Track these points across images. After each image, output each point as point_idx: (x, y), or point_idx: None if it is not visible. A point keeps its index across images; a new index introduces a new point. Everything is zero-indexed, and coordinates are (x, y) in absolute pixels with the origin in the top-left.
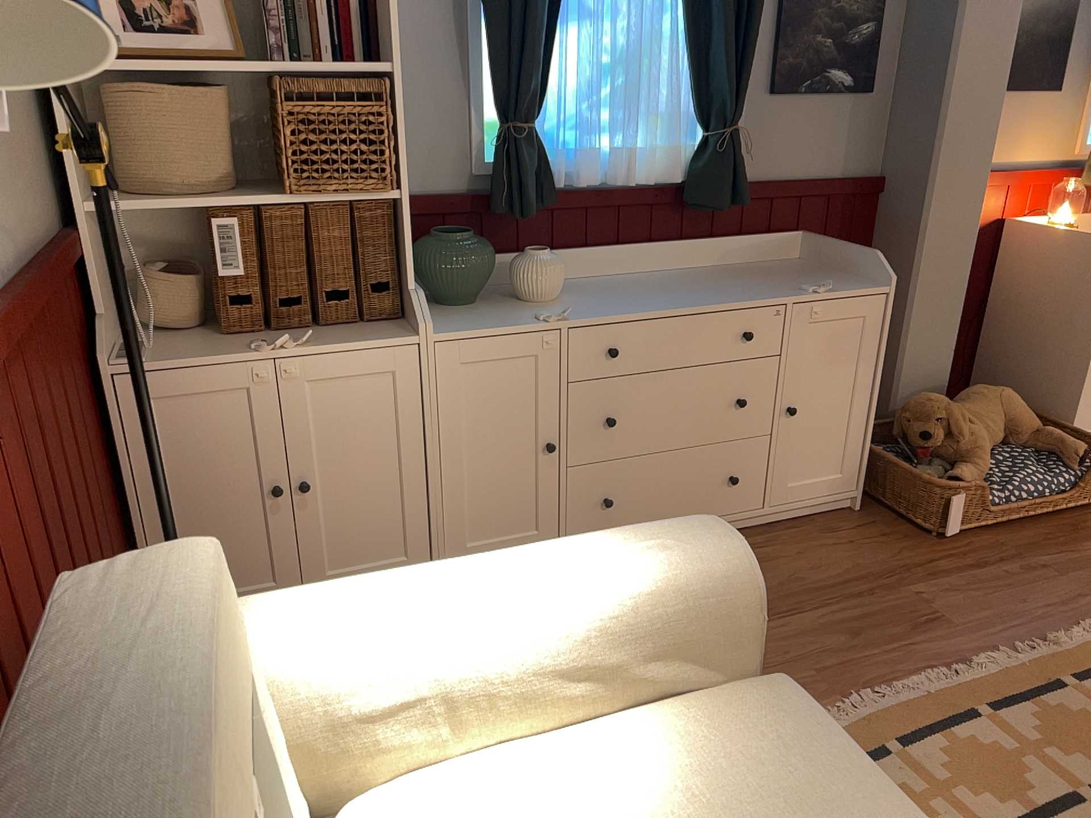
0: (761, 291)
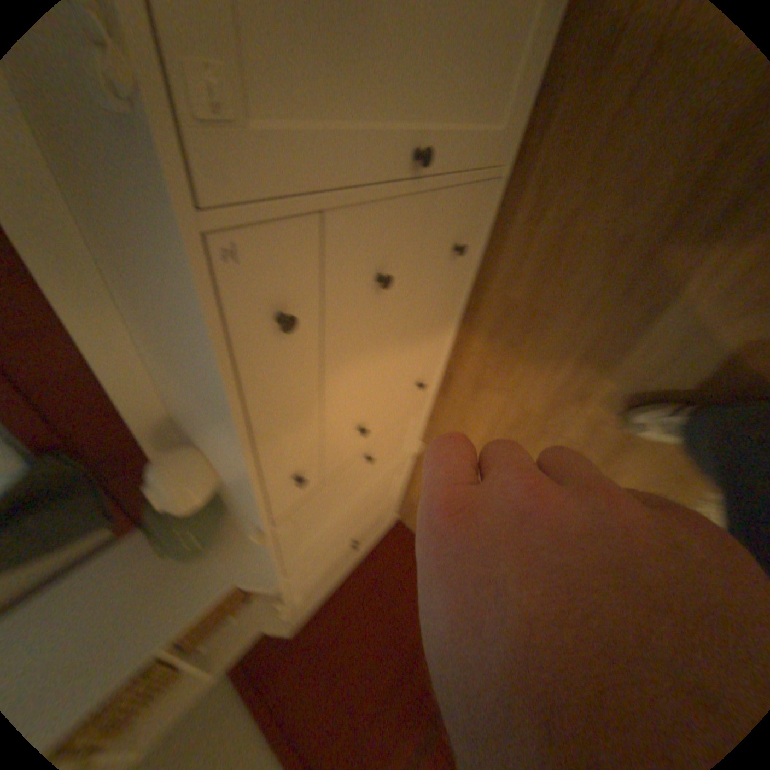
0: (148, 234)
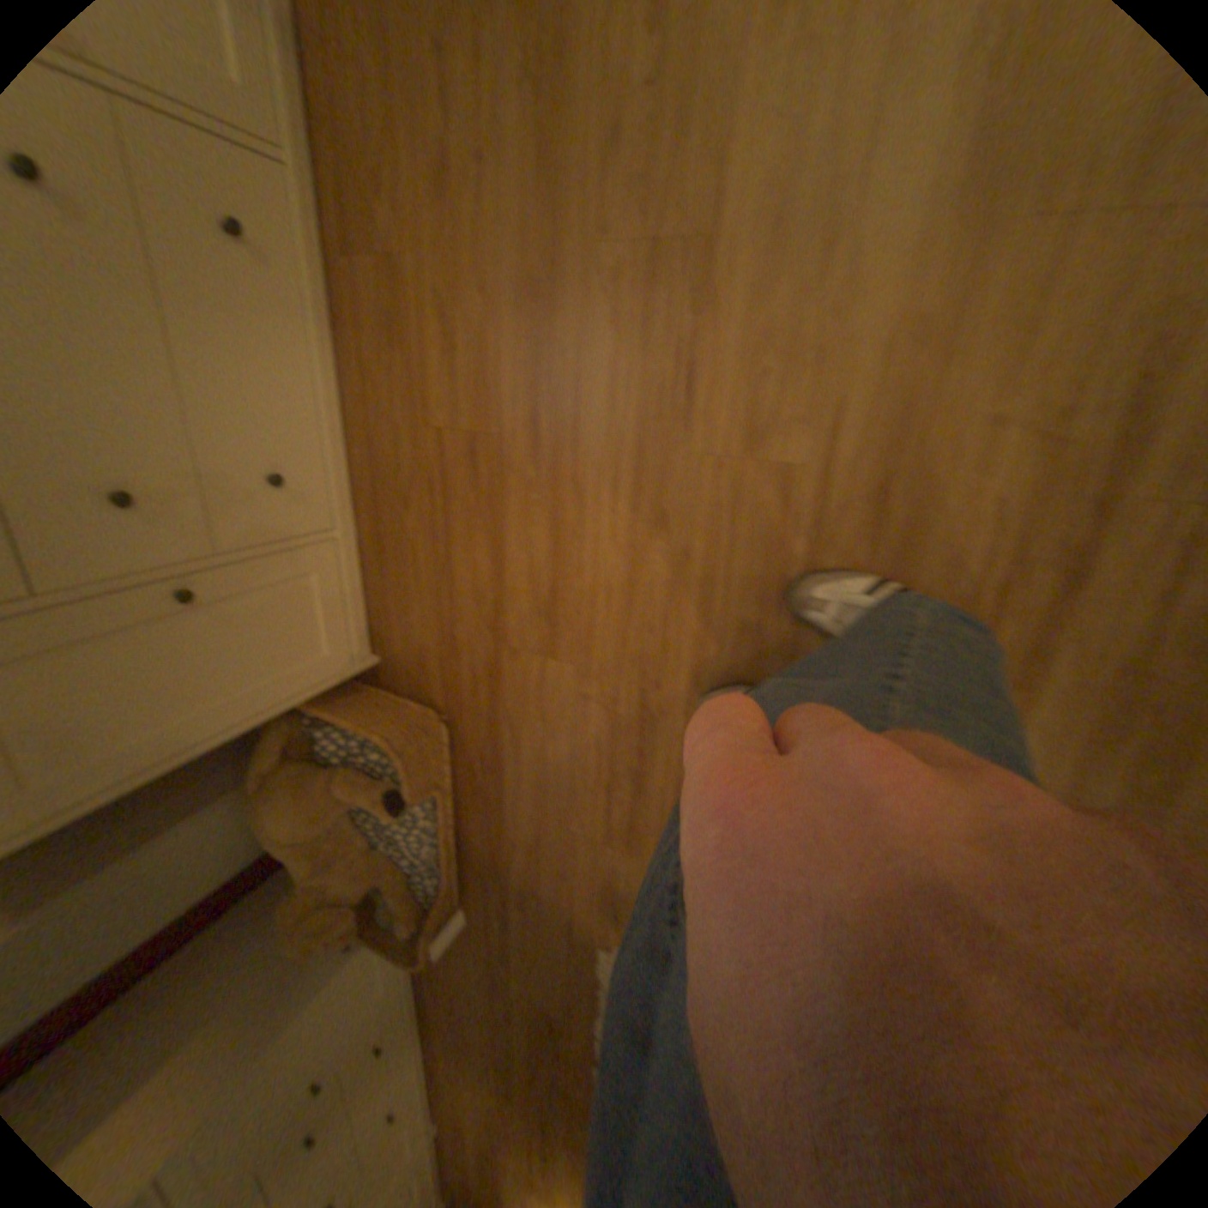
0: None
